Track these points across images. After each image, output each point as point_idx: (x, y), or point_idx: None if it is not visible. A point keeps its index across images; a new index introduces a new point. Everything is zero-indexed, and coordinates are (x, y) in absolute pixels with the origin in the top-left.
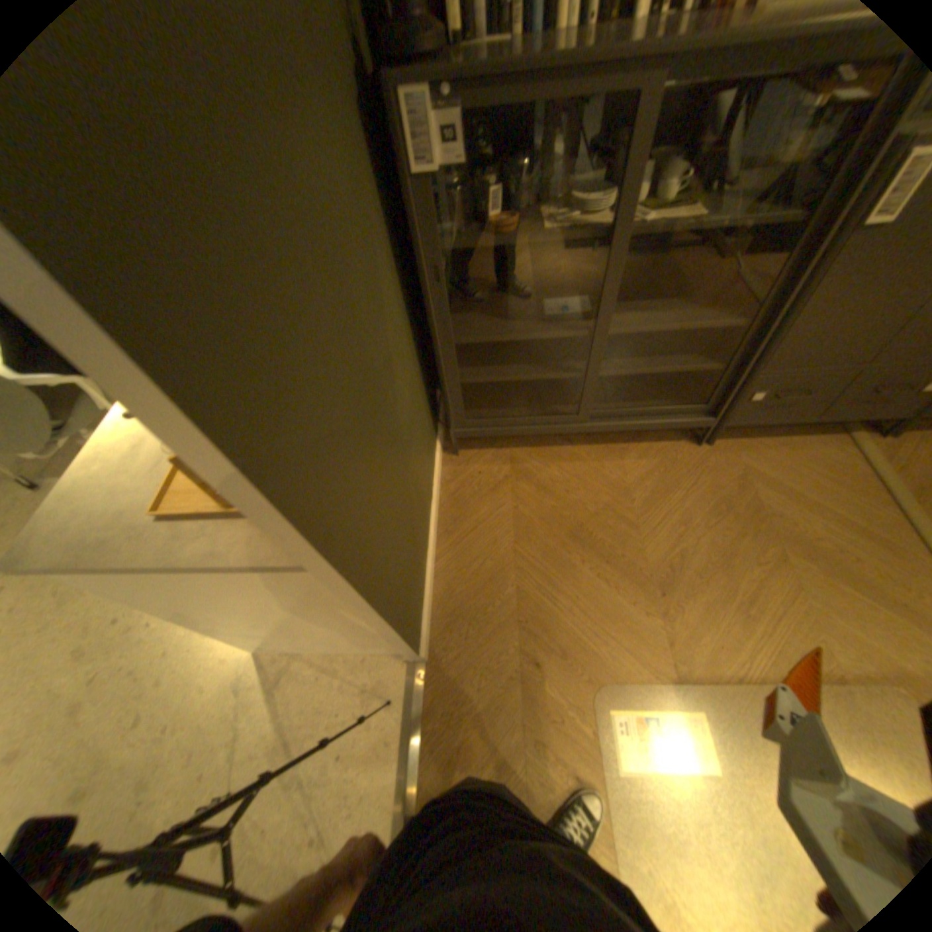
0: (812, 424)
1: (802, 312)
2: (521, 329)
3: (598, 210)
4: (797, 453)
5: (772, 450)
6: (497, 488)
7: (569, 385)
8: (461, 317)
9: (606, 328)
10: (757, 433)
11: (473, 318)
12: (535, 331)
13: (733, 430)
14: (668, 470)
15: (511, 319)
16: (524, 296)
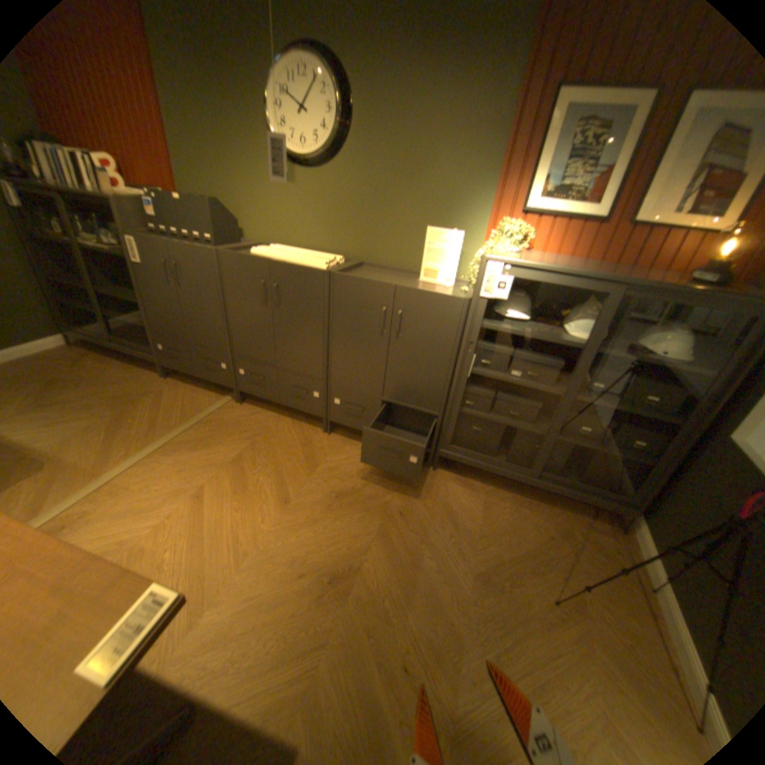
0: (221, 389)
1: (143, 299)
2: (77, 283)
3: (88, 241)
4: (191, 394)
5: (185, 390)
6: (60, 360)
7: (136, 334)
8: (72, 276)
9: (99, 290)
10: (193, 383)
11: (74, 277)
12: (79, 284)
13: (186, 379)
14: (132, 380)
15: (80, 280)
16: (78, 269)
